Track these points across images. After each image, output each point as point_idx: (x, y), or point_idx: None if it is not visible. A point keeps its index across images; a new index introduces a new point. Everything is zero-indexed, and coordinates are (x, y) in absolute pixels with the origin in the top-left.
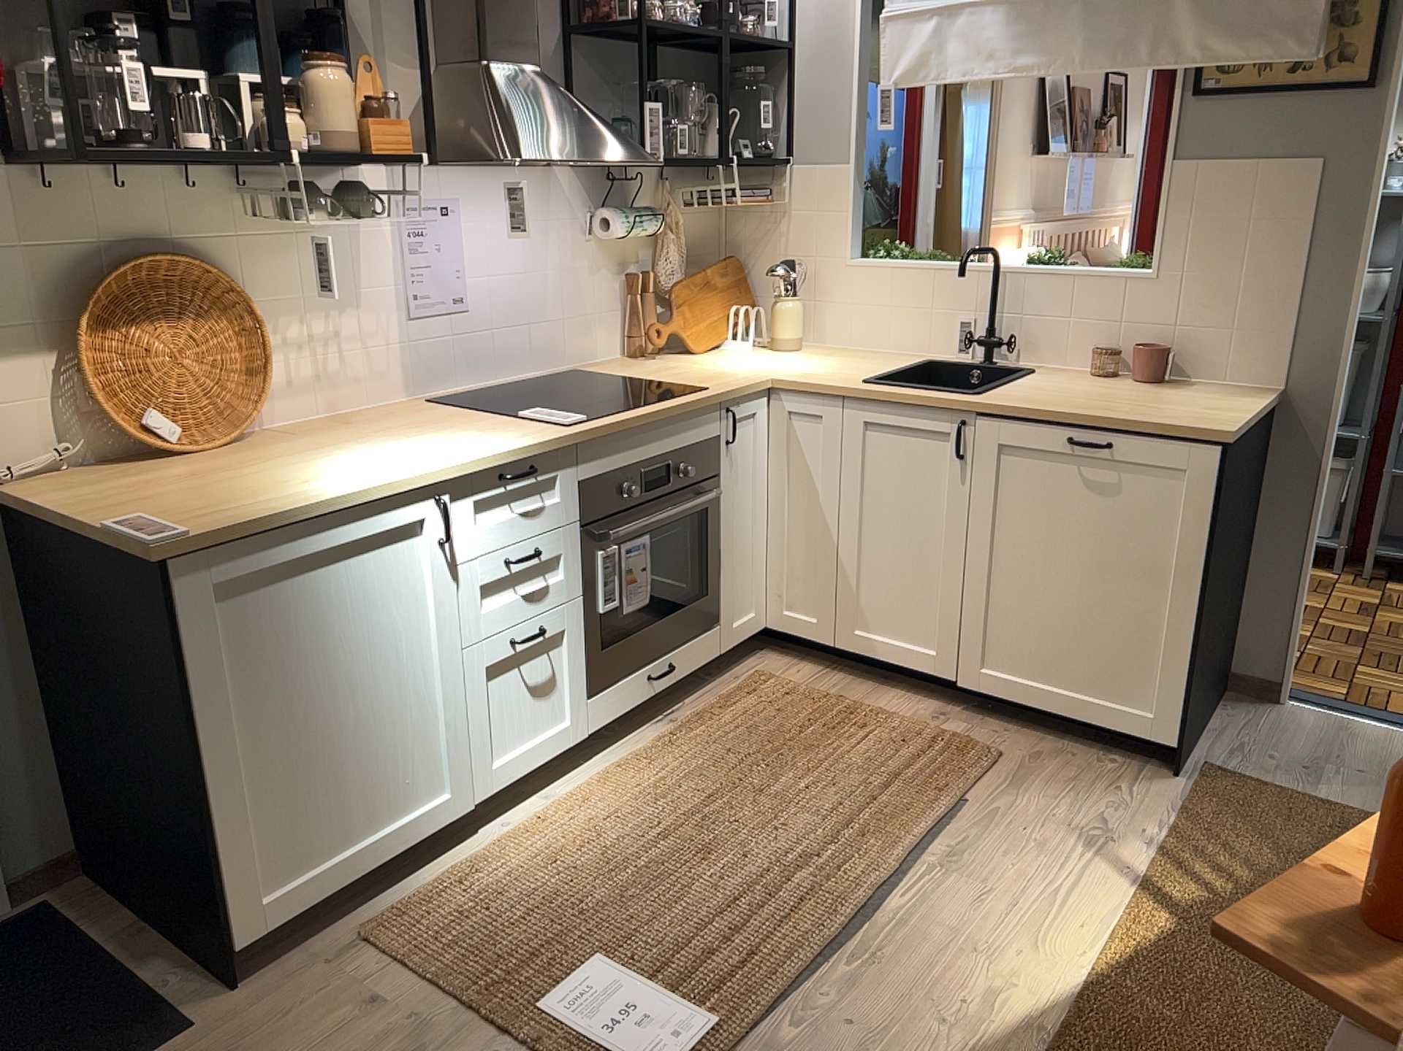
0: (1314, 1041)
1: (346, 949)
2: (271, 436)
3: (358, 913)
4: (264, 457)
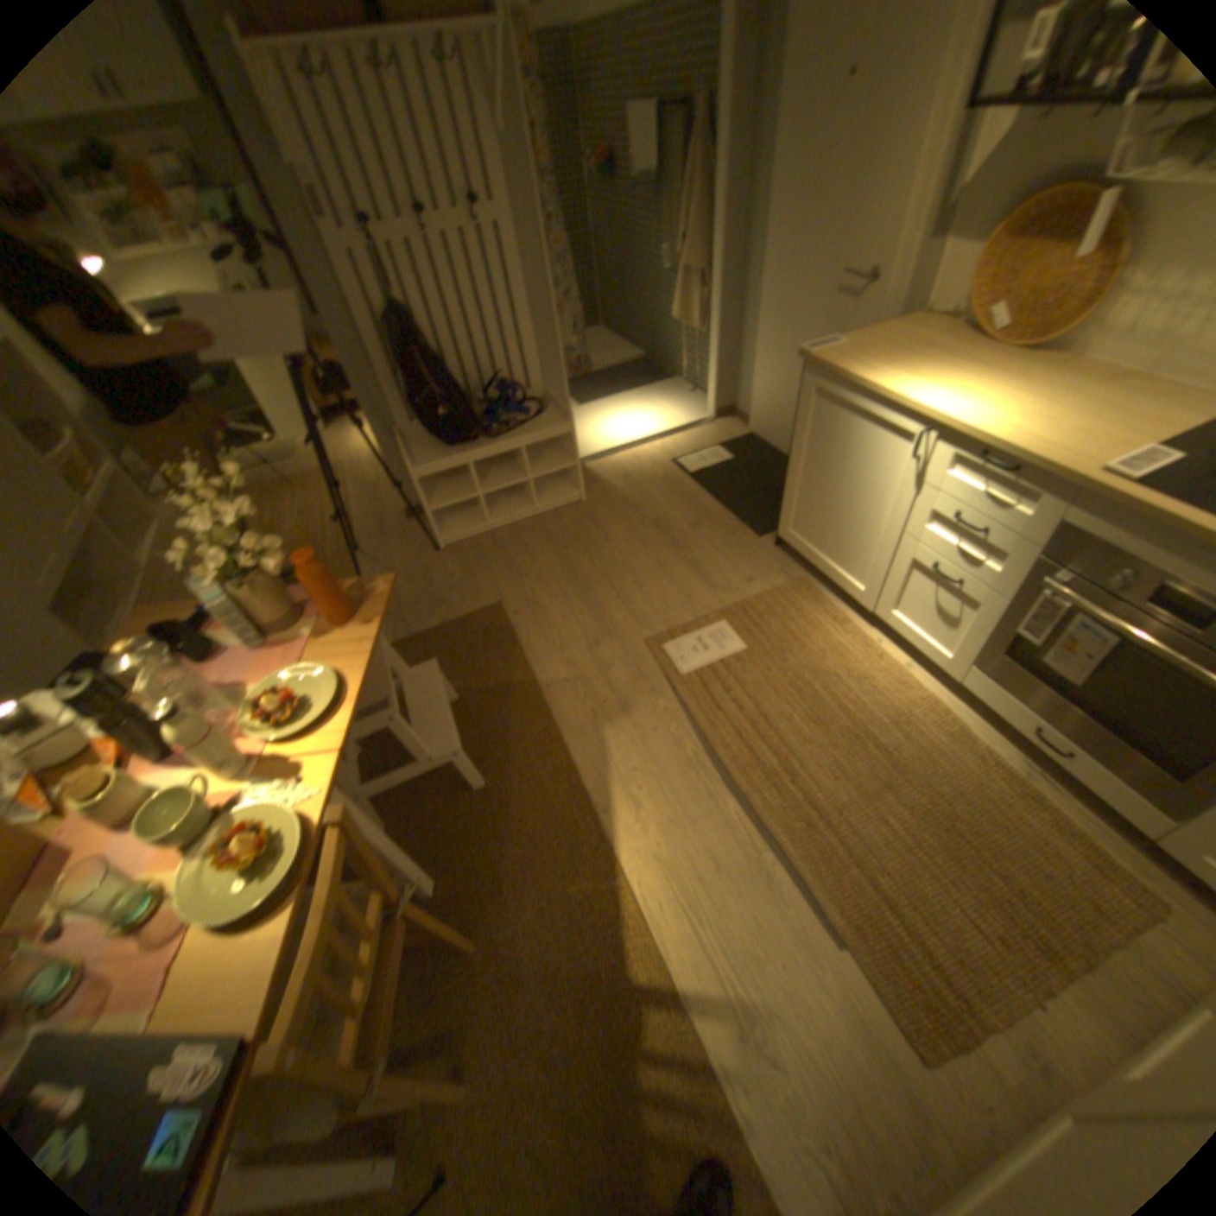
0: (512, 956)
1: (787, 574)
2: (1058, 357)
3: (813, 579)
4: (985, 359)
